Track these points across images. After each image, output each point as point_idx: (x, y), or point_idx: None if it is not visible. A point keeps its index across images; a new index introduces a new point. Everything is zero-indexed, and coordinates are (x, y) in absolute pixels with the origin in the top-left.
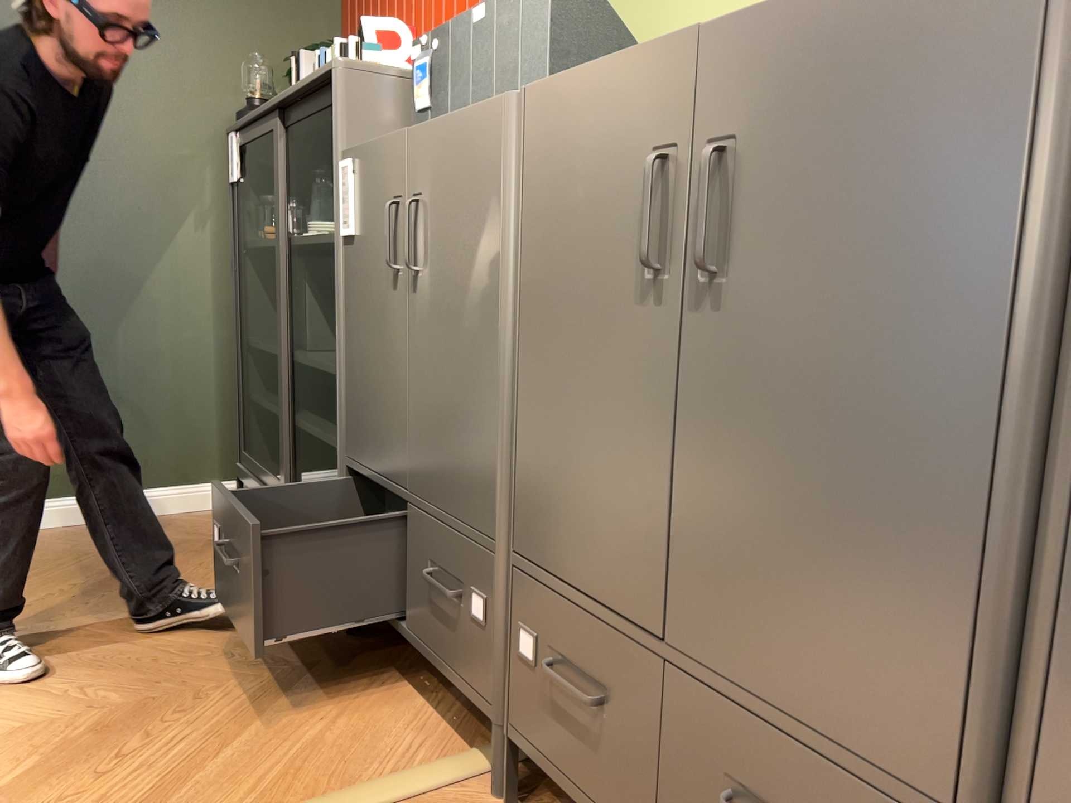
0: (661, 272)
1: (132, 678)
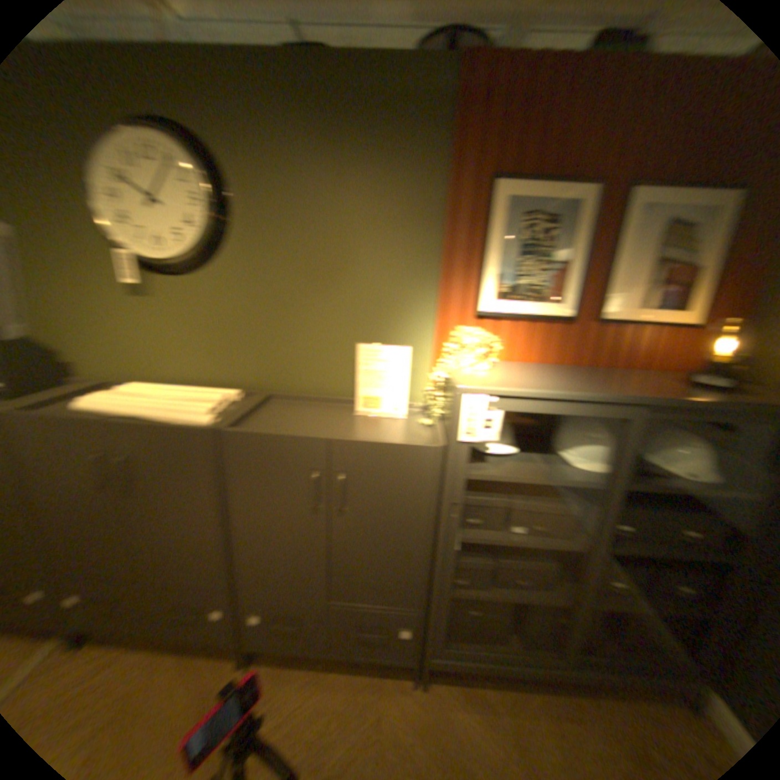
0: (101, 488)
1: None
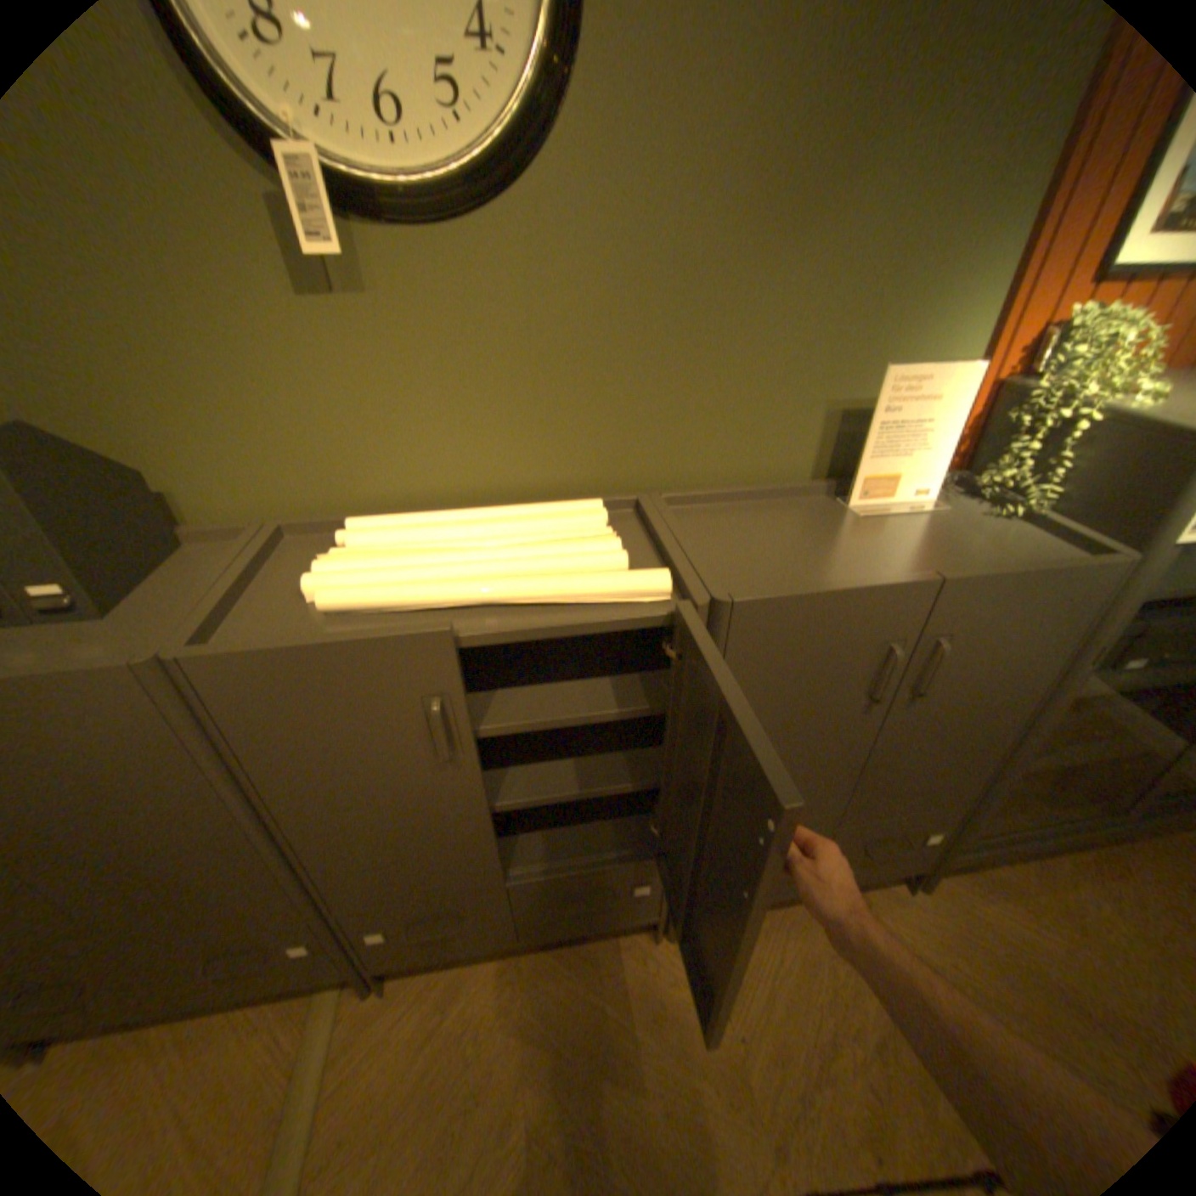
0: (455, 754)
1: None
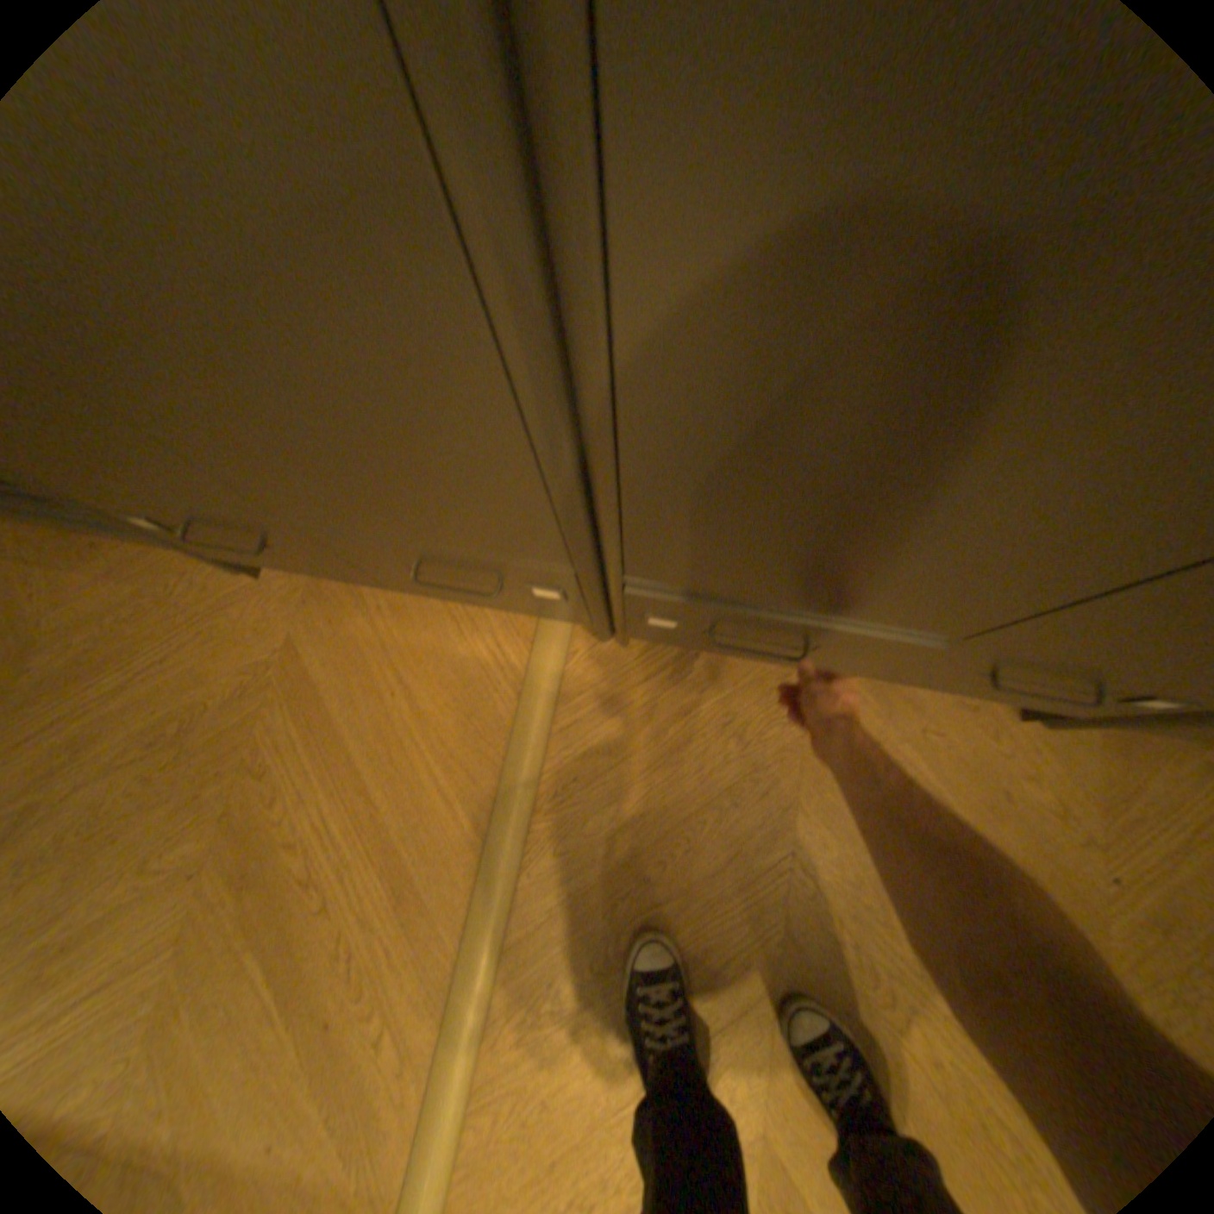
0: None
1: (162, 816)
